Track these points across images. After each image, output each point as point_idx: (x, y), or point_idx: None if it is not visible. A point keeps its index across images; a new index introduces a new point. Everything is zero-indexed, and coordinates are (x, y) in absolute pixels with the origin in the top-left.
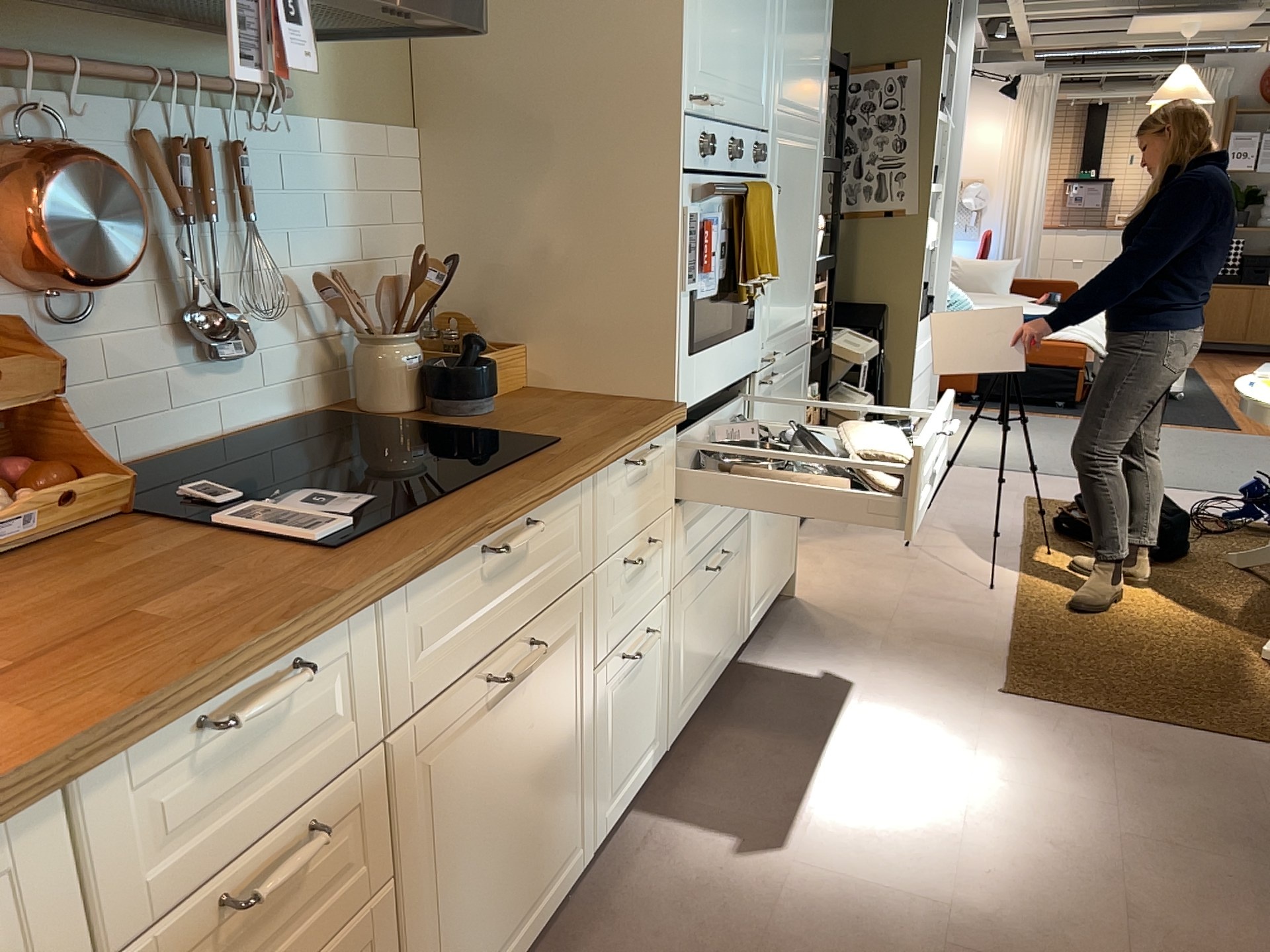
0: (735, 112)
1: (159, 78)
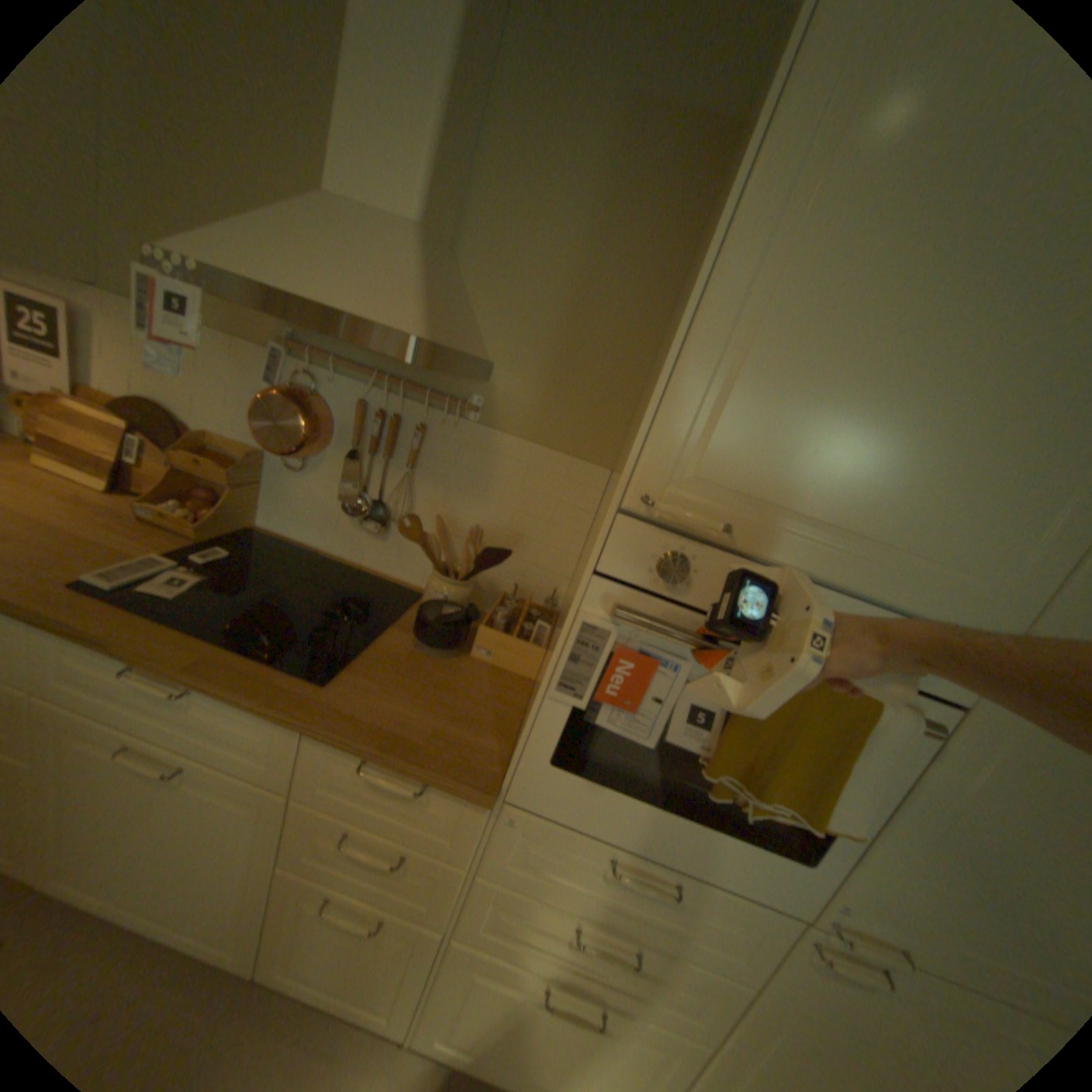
0: (830, 563)
1: (378, 377)
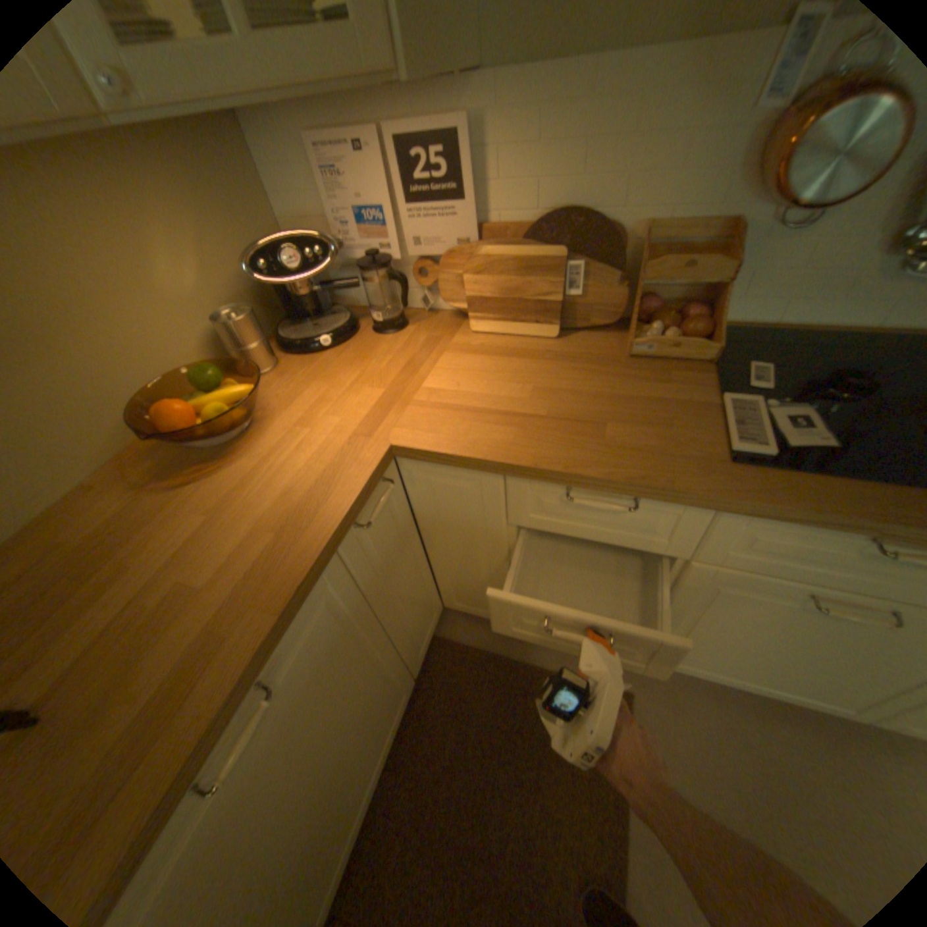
0: None
1: None
